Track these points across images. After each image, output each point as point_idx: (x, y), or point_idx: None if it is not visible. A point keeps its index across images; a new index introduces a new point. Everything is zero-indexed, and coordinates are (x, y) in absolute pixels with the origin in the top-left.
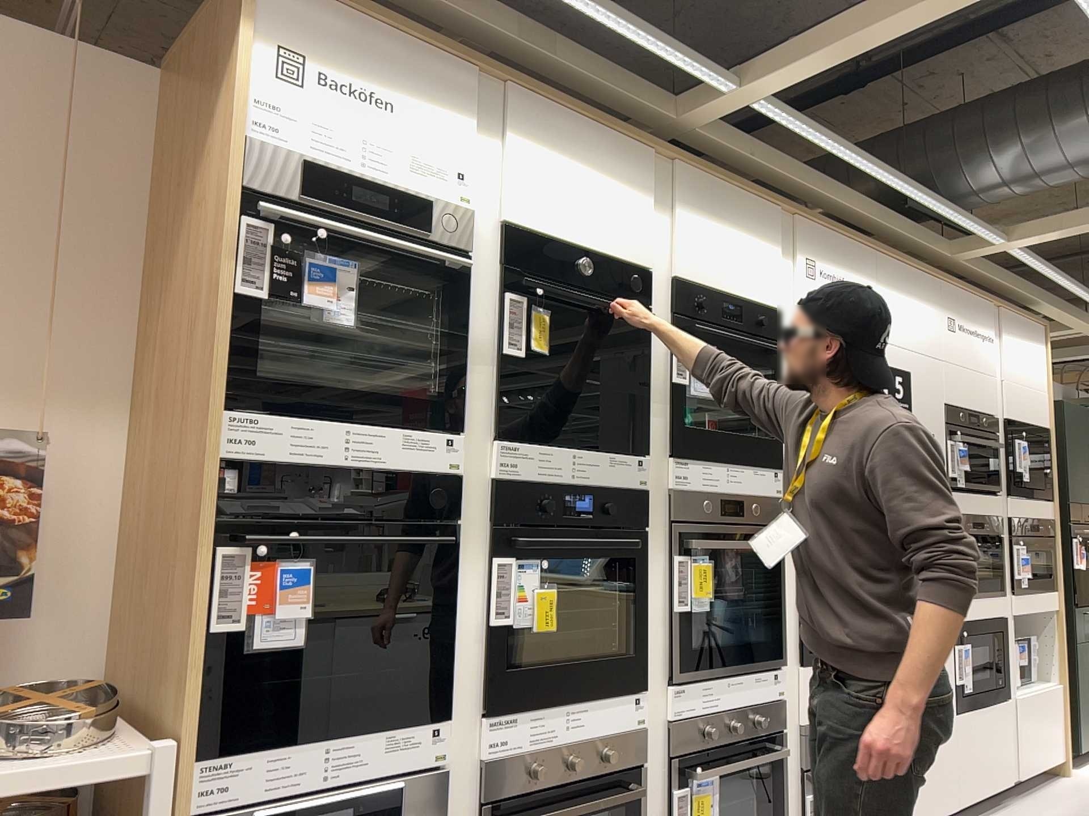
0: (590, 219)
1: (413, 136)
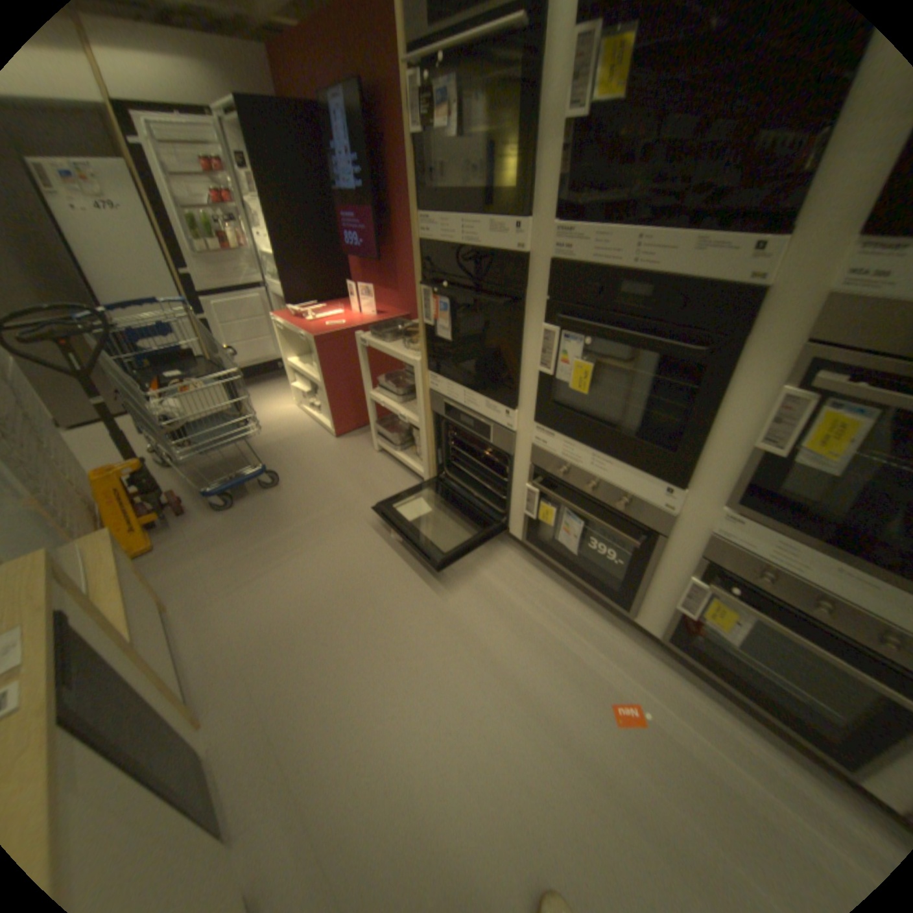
0: None
1: None
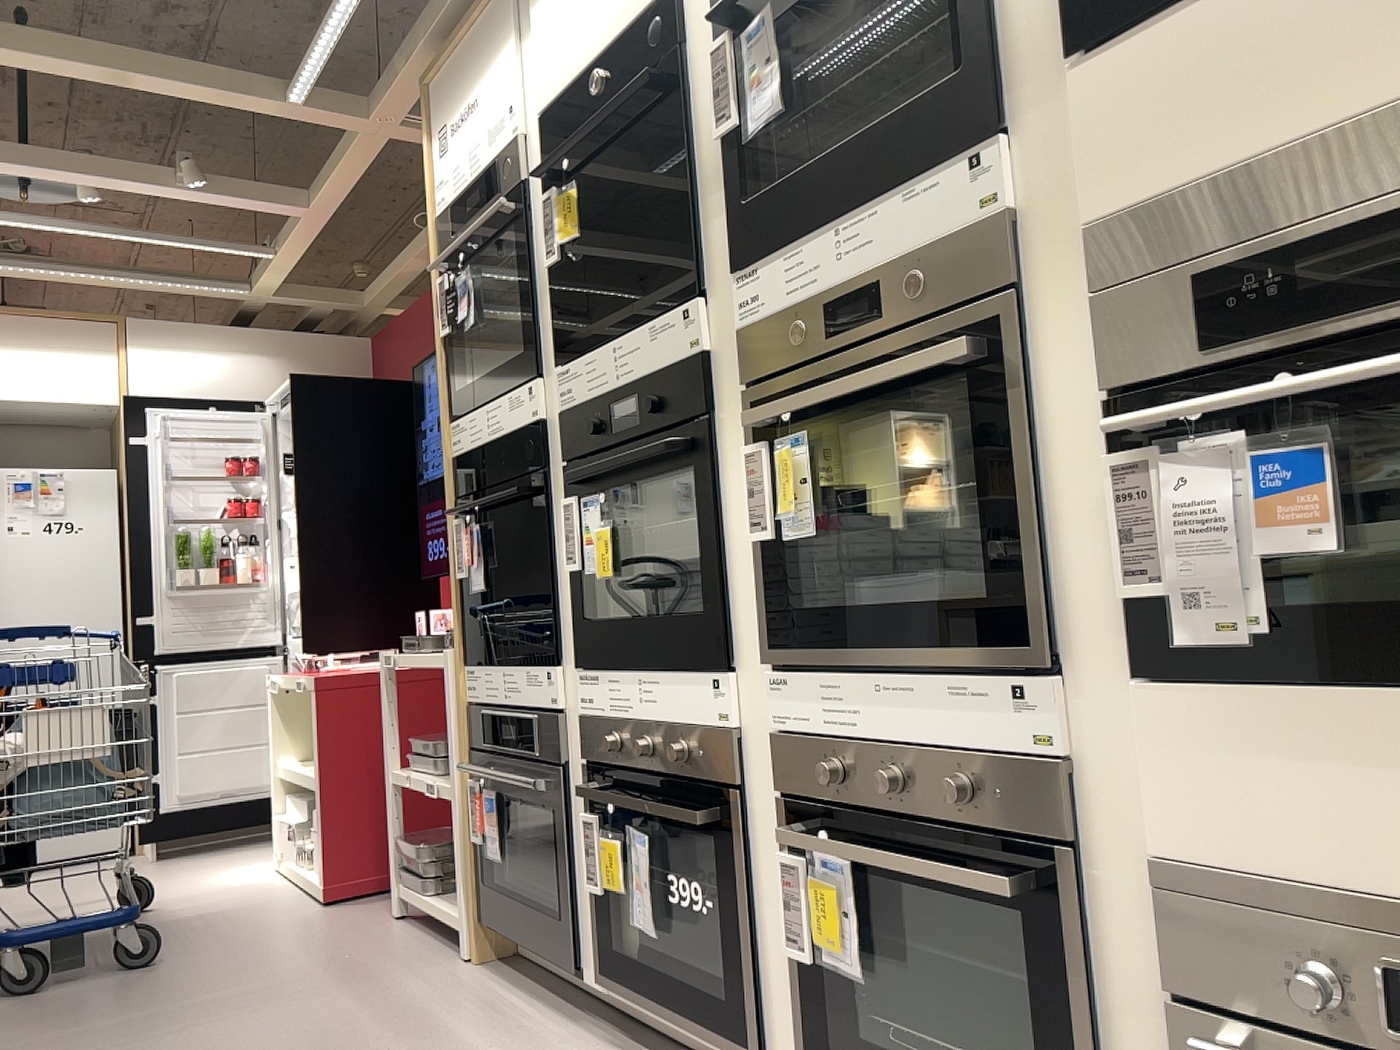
0: (596, 2)
1: (482, 110)
